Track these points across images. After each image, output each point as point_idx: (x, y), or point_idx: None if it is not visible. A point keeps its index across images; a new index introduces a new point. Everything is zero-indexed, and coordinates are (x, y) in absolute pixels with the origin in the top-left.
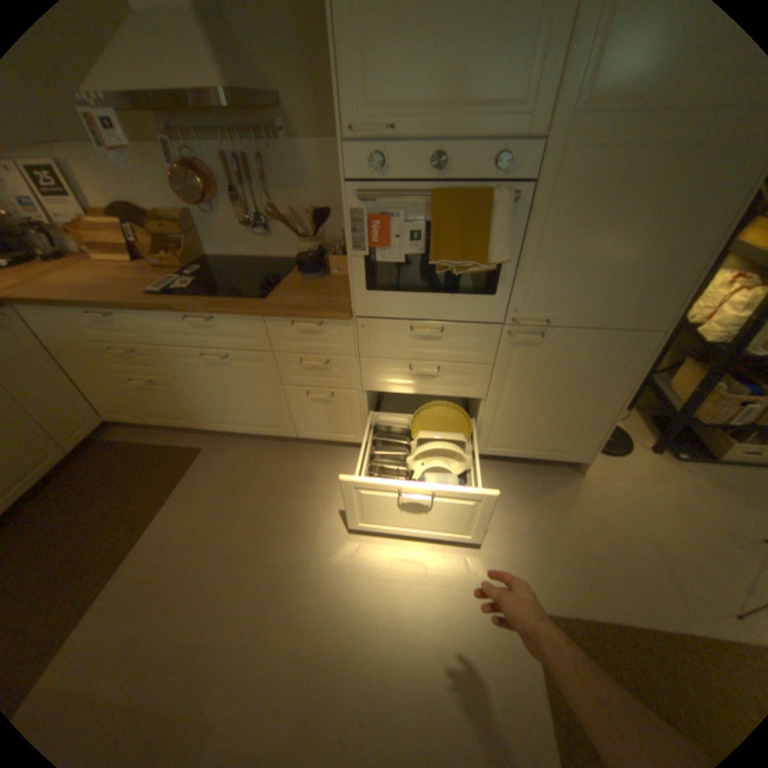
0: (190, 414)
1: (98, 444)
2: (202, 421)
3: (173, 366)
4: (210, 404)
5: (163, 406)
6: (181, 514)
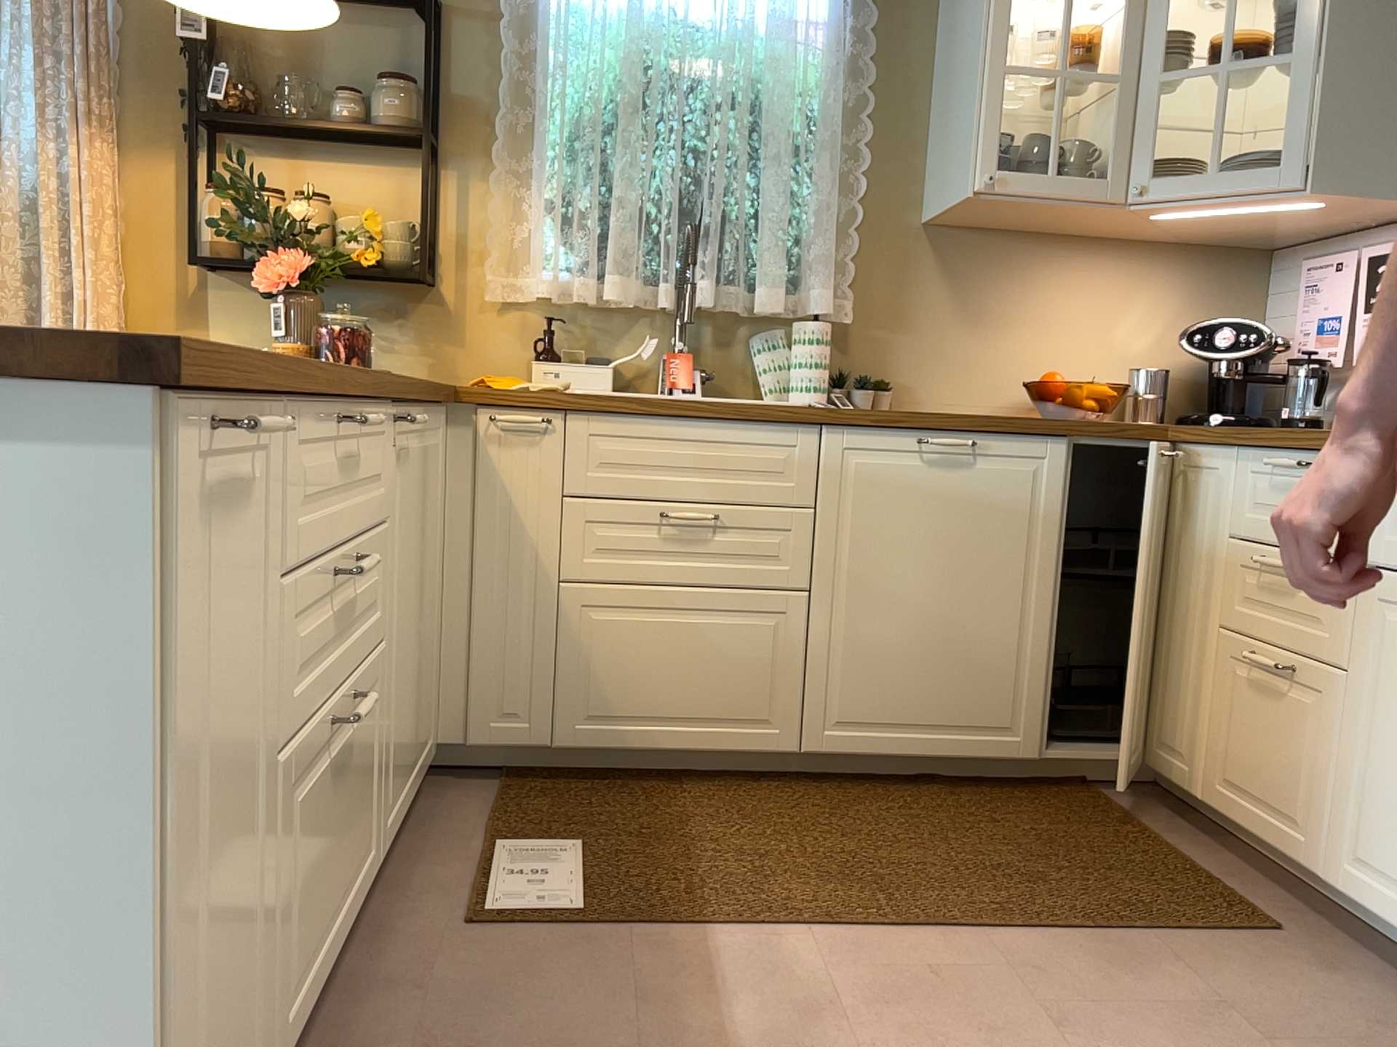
0: (1325, 814)
1: (1096, 796)
2: (1341, 852)
3: (1368, 636)
4: (1396, 795)
5: (1275, 760)
6: (1106, 971)
